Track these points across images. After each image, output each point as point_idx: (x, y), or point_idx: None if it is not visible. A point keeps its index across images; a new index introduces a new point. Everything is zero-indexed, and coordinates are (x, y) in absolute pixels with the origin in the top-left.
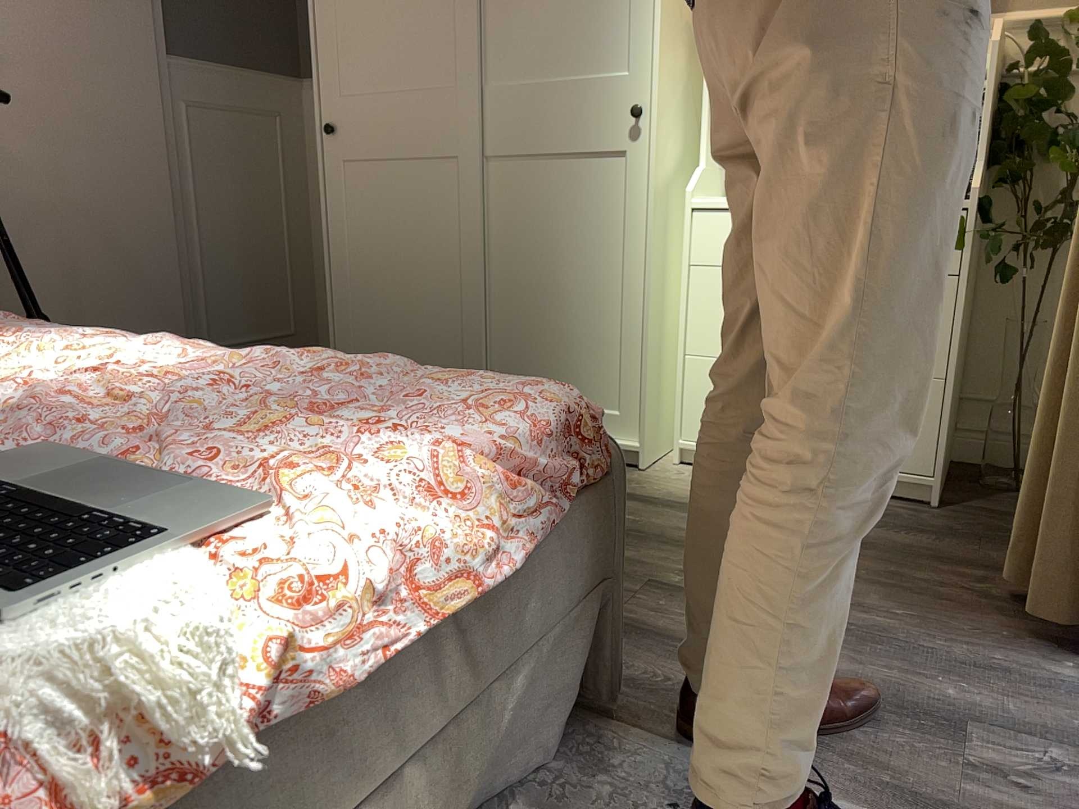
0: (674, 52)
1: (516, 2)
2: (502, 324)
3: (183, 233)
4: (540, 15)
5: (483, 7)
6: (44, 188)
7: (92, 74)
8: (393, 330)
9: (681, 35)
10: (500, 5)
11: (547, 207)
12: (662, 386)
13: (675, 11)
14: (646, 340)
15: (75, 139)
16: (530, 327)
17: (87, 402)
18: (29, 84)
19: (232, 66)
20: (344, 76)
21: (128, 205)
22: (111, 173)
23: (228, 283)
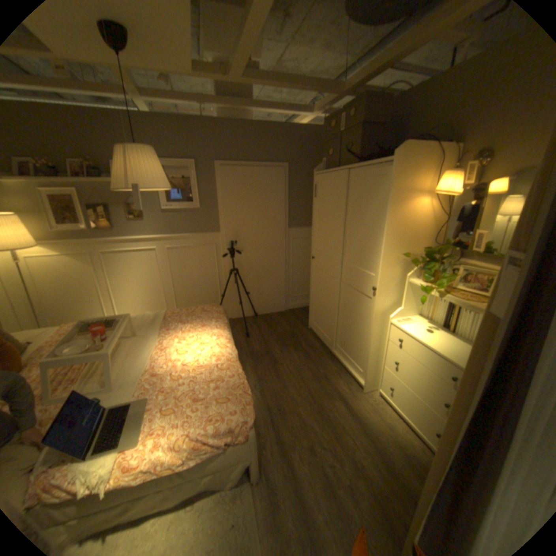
0: (393, 271)
1: (352, 241)
2: (341, 328)
3: (286, 270)
4: (357, 247)
5: (344, 239)
6: (253, 264)
7: (267, 237)
8: (320, 314)
9: (399, 264)
10: (349, 240)
11: (353, 303)
12: (378, 370)
13: (395, 258)
14: (369, 357)
15: (261, 252)
16: (346, 333)
17: (178, 373)
18: (253, 242)
19: (306, 227)
20: (317, 245)
21: (273, 265)
22: (269, 259)
23: (298, 281)
